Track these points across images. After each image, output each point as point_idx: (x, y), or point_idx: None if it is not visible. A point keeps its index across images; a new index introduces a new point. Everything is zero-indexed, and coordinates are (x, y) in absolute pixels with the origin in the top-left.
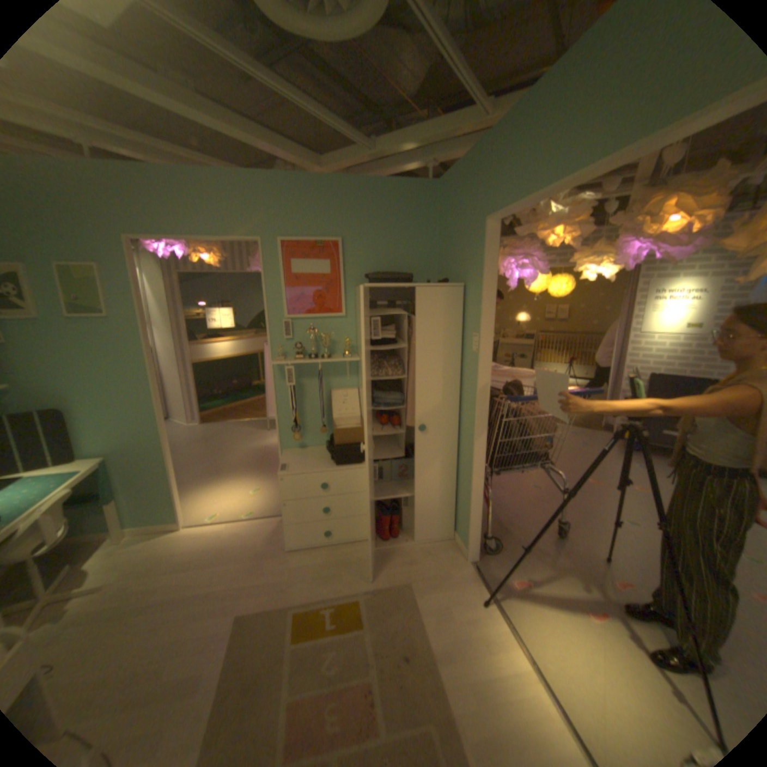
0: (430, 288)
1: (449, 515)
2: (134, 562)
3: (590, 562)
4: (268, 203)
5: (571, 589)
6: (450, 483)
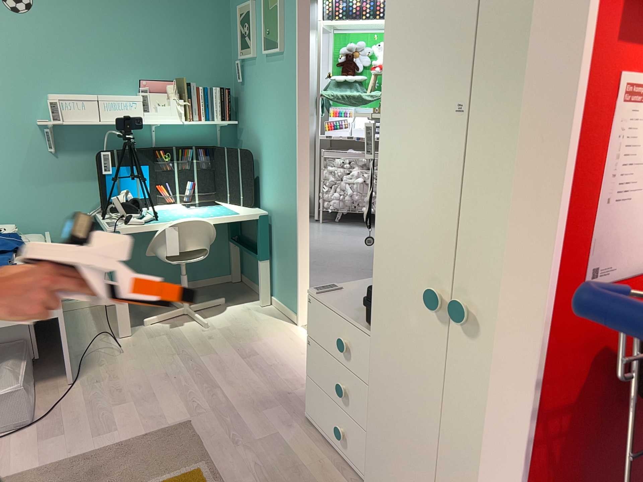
0: None
1: None
2: (243, 325)
3: None
4: None
5: None
6: None
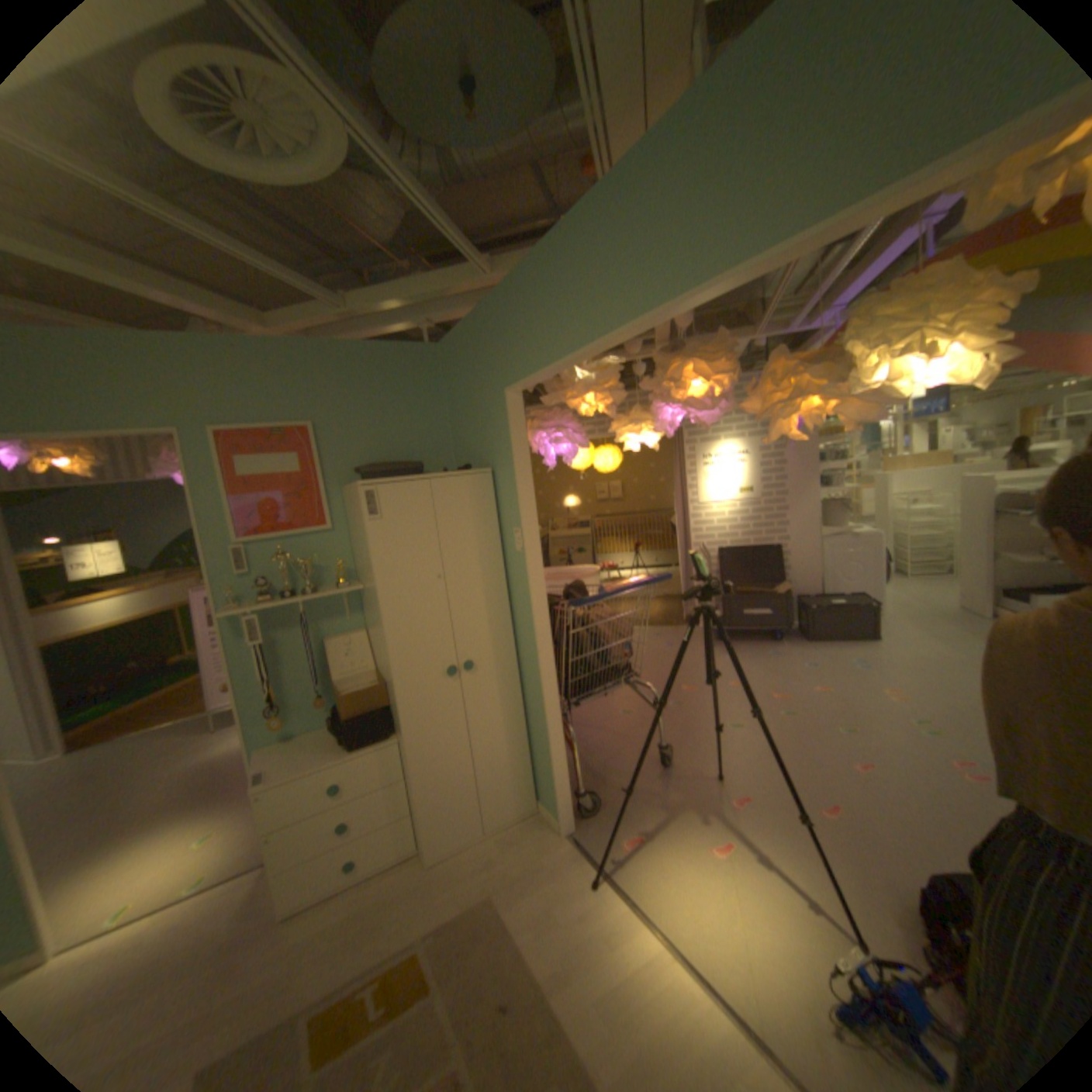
0: (450, 478)
1: (525, 780)
2: None
3: (701, 787)
4: (185, 379)
5: (688, 828)
6: (519, 734)
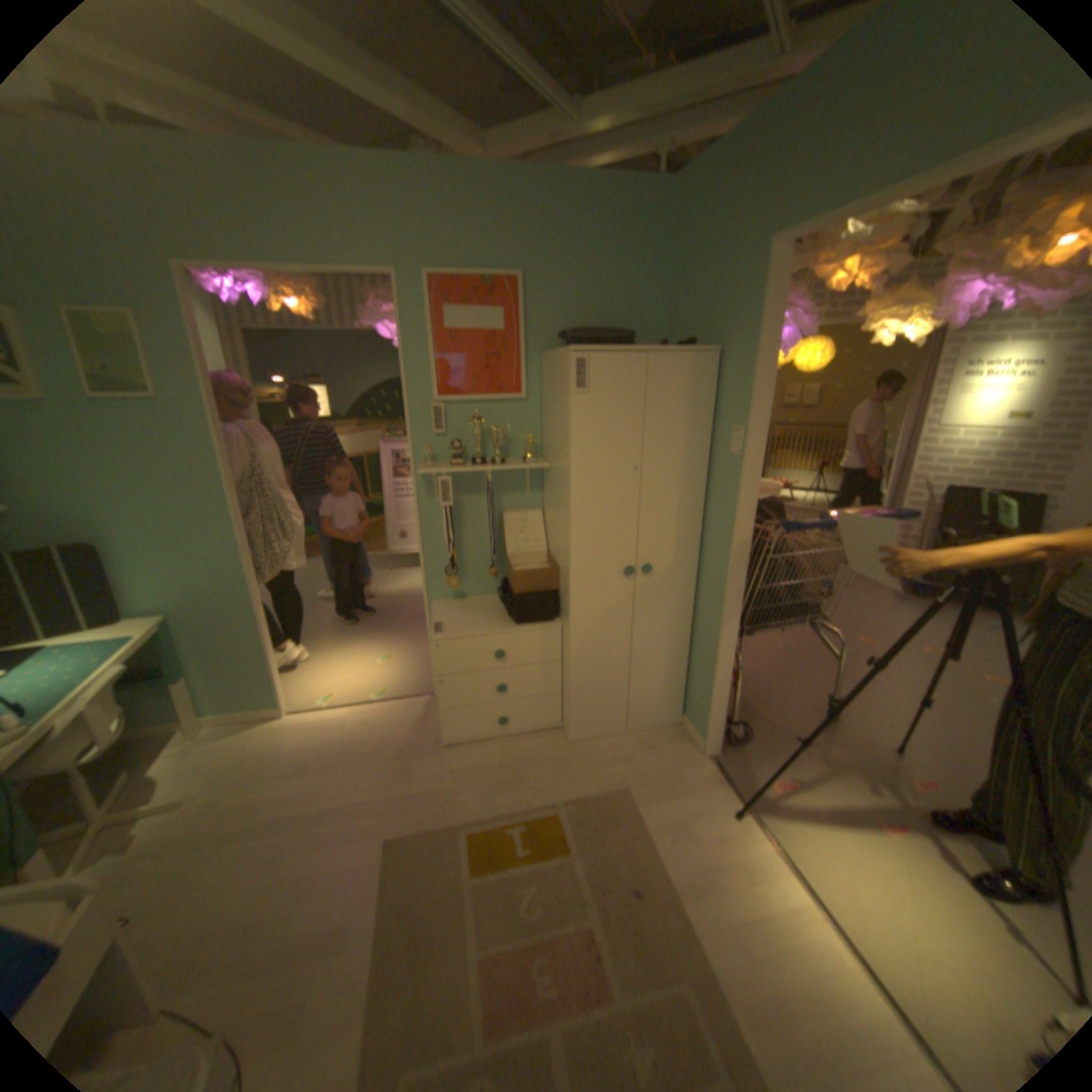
0: (670, 352)
1: (677, 691)
2: (222, 764)
3: (874, 753)
4: (404, 208)
5: (853, 791)
6: (681, 647)
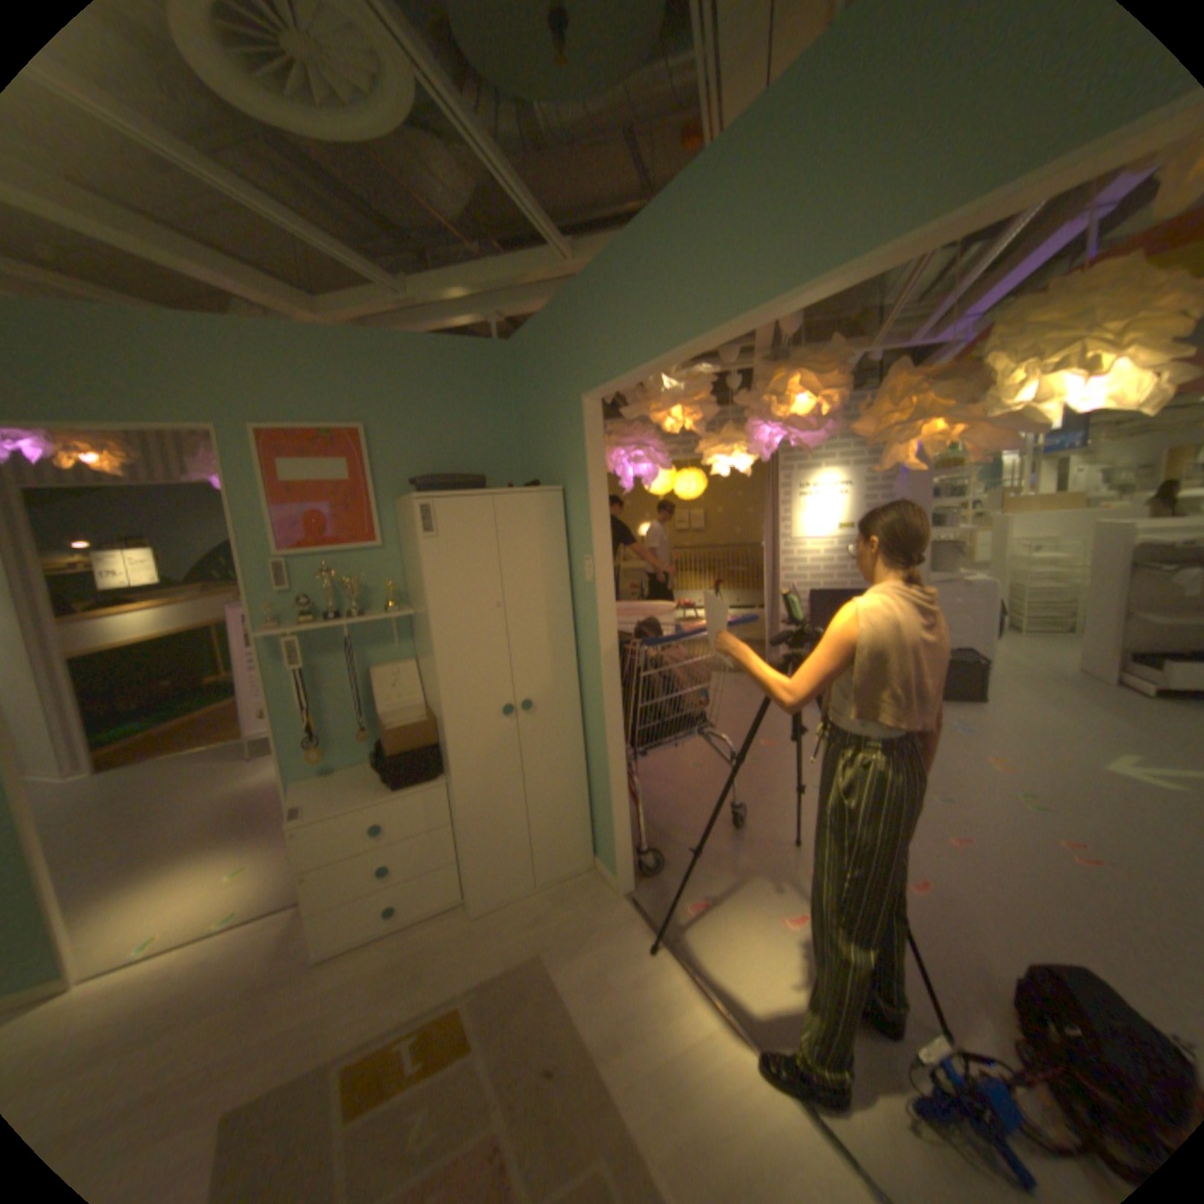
0: (515, 495)
1: (583, 832)
2: None
3: (776, 852)
4: (224, 369)
5: (759, 895)
6: (579, 783)
